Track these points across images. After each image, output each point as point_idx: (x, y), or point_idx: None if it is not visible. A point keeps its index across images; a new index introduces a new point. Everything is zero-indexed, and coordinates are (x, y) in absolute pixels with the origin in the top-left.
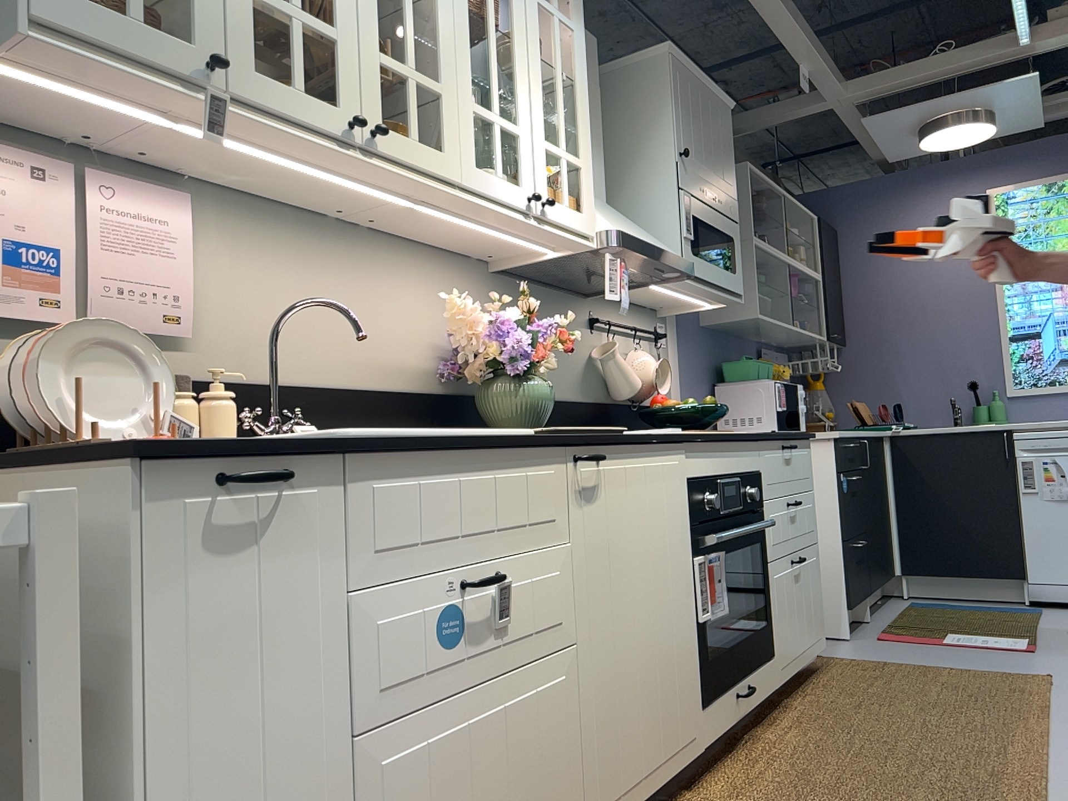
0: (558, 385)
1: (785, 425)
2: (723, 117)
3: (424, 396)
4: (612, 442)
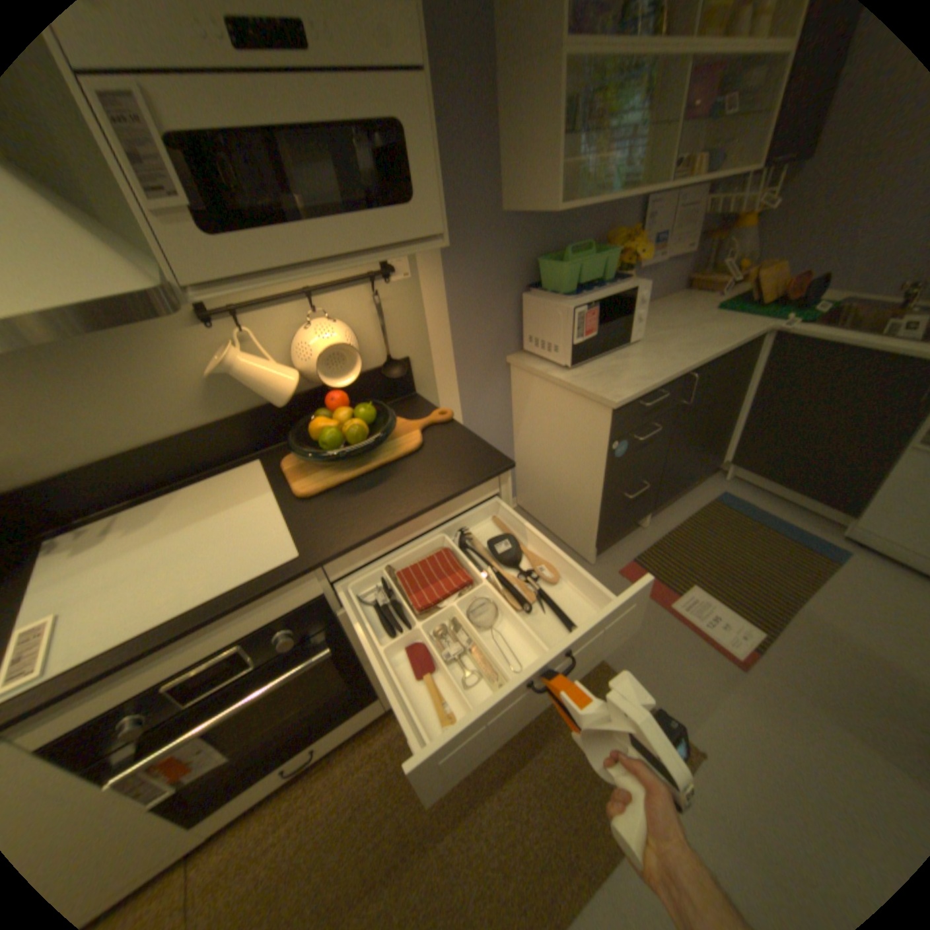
0: (145, 426)
1: (585, 355)
2: None
3: None
4: None
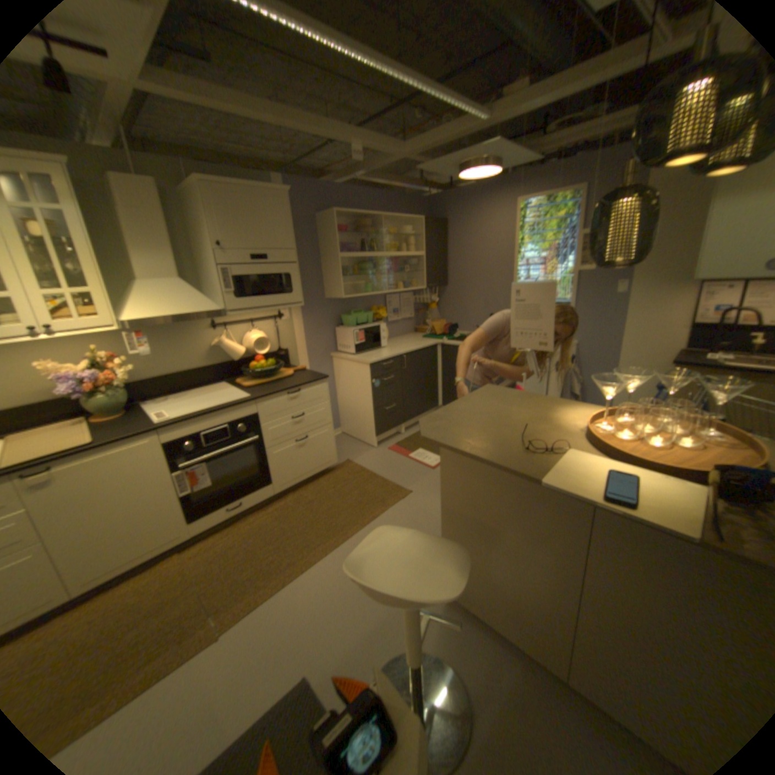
0: (185, 363)
1: (362, 349)
2: (275, 200)
3: (65, 398)
4: (61, 458)
